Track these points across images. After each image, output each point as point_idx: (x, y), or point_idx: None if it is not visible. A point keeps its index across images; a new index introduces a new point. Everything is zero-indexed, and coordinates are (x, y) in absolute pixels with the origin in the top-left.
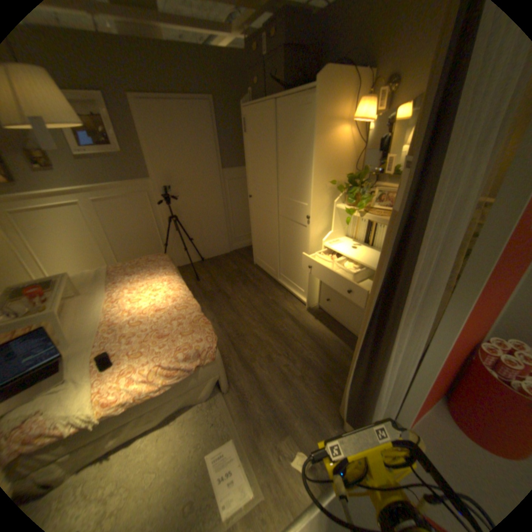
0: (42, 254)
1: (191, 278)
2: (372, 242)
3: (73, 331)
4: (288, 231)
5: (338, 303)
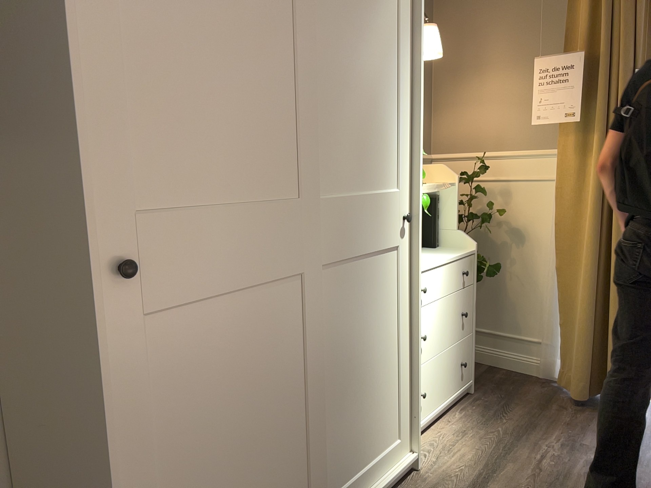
0: None
1: None
2: None
3: None
4: (348, 305)
5: (434, 379)
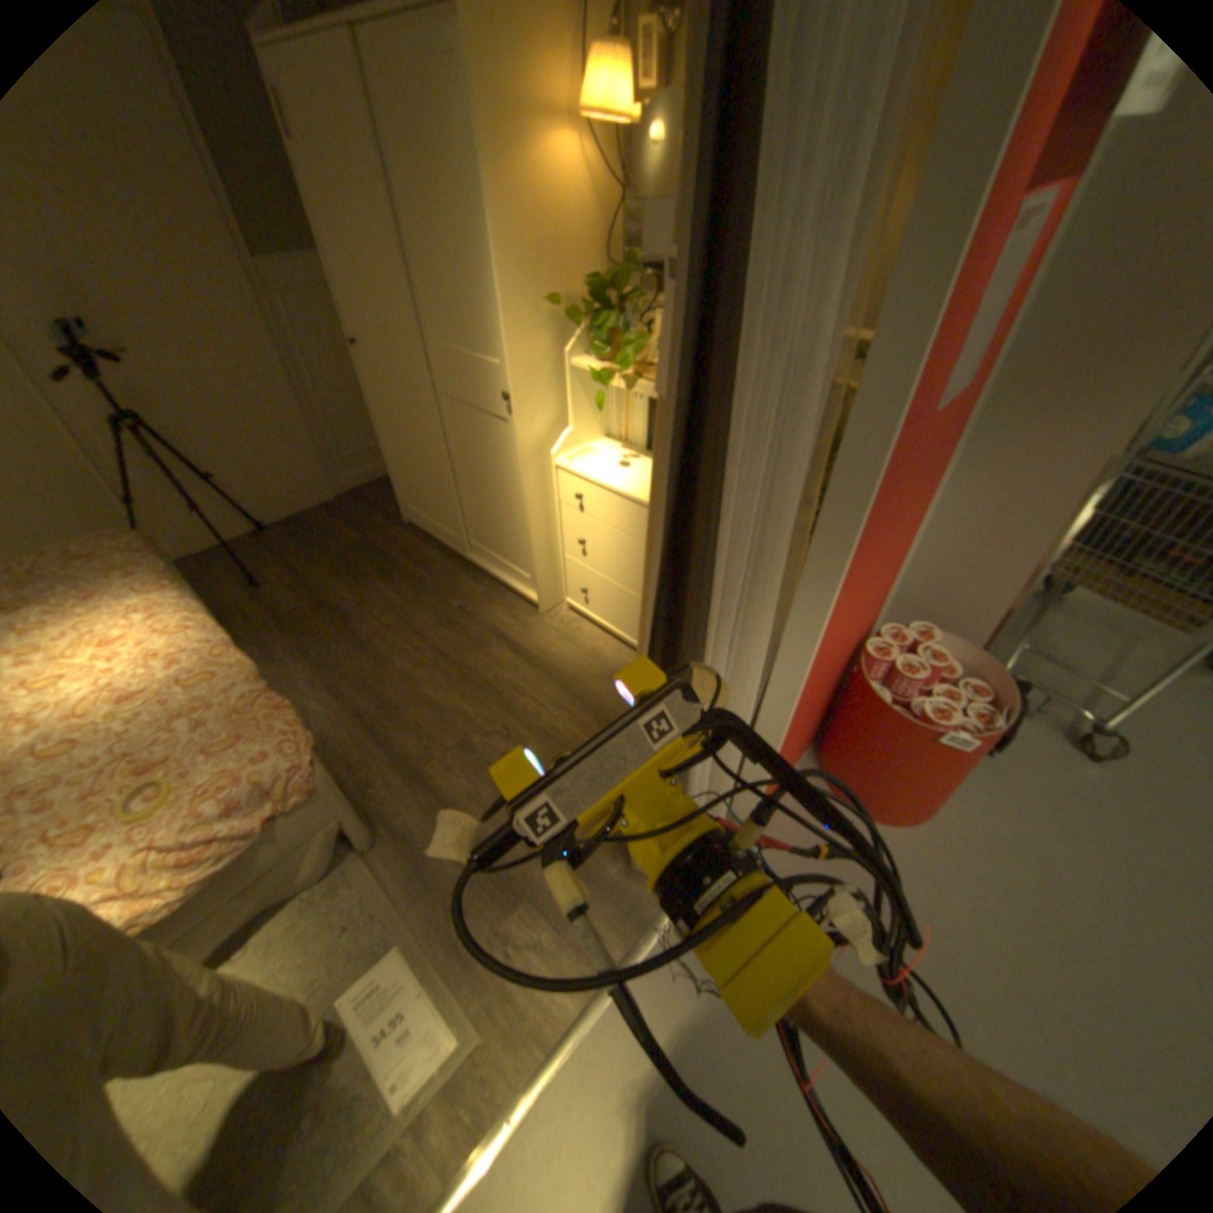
0: None
1: (233, 582)
2: None
3: None
4: (466, 435)
5: (606, 596)
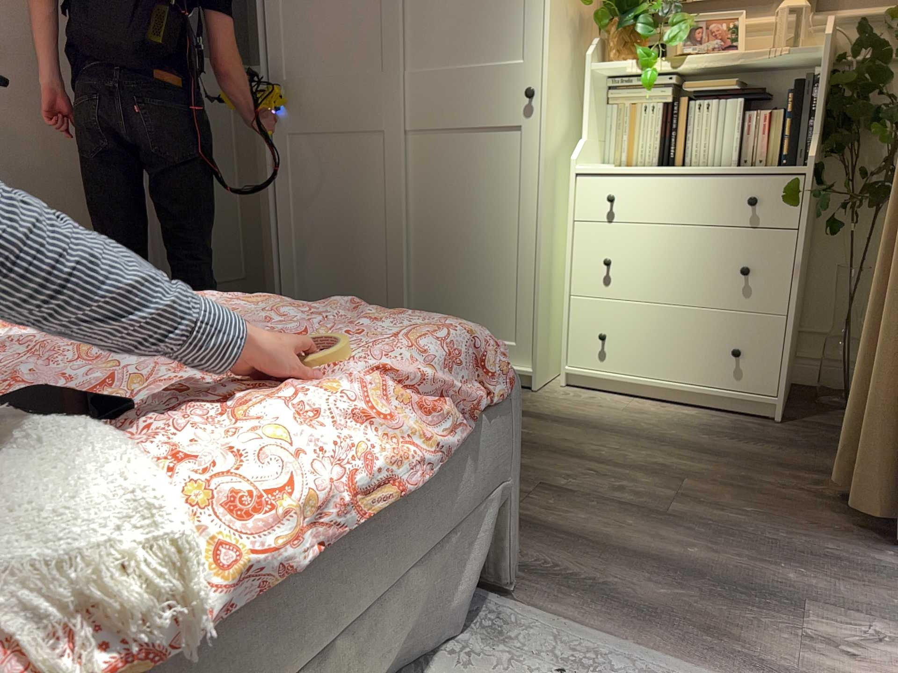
0: None
1: None
2: (683, 159)
3: None
4: (442, 173)
5: (641, 333)
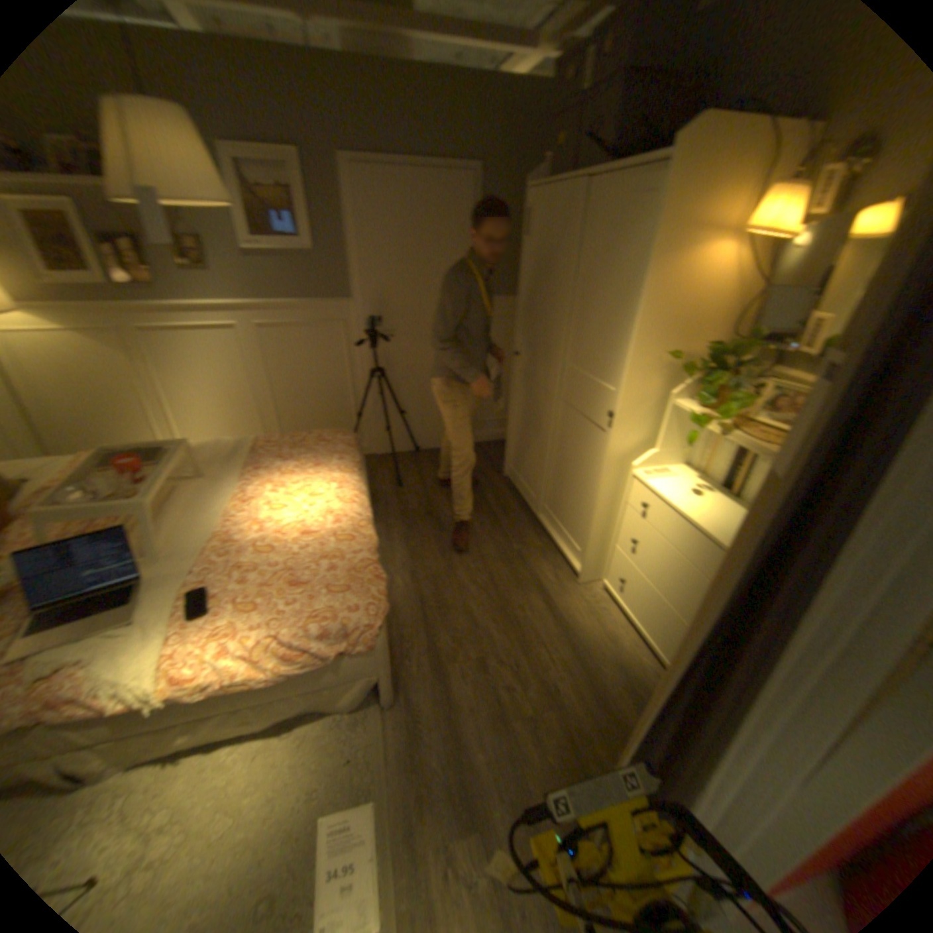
0: (176, 399)
1: (392, 479)
2: (741, 491)
3: (173, 538)
4: (572, 433)
5: (643, 595)
